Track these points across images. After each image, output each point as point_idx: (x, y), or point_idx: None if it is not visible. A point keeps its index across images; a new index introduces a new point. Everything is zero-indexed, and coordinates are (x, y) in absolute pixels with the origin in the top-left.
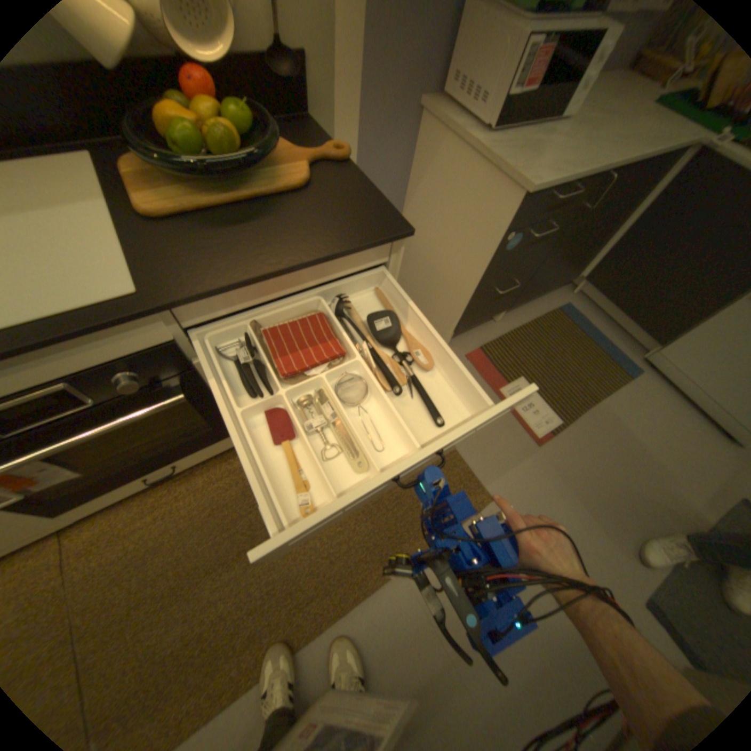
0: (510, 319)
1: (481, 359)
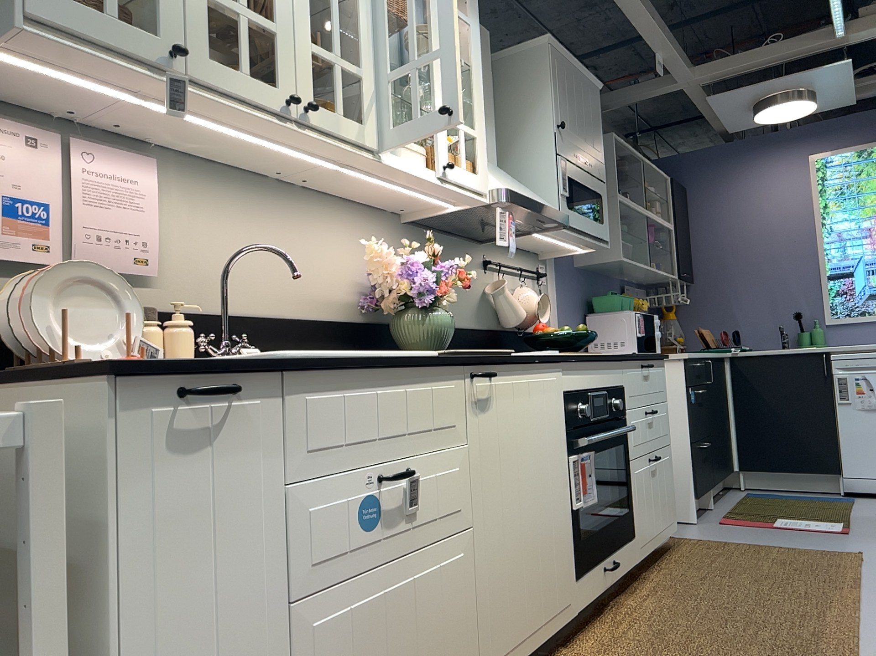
0: (721, 506)
1: (734, 520)
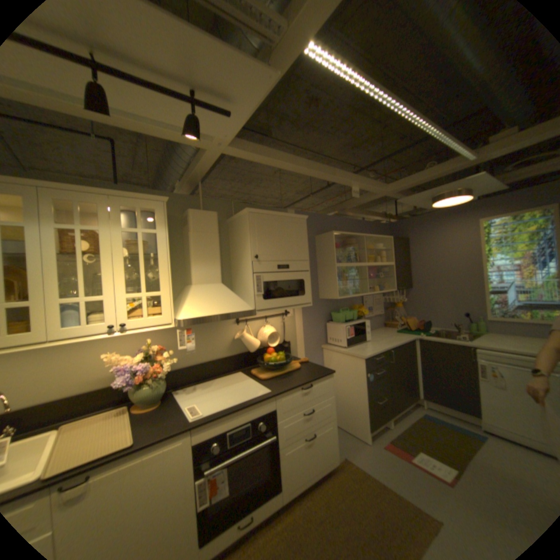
0: (399, 429)
1: (393, 450)
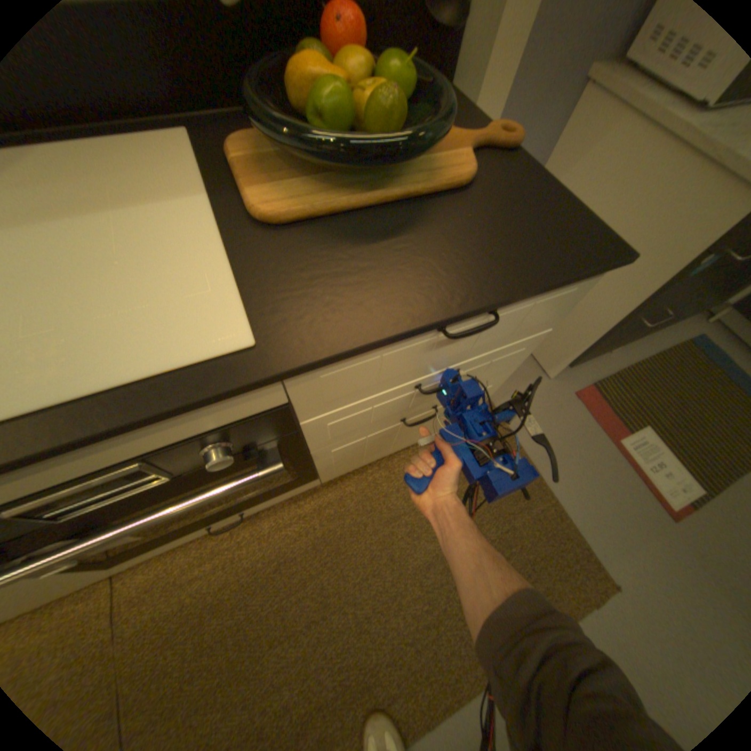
0: (630, 350)
1: (596, 398)
